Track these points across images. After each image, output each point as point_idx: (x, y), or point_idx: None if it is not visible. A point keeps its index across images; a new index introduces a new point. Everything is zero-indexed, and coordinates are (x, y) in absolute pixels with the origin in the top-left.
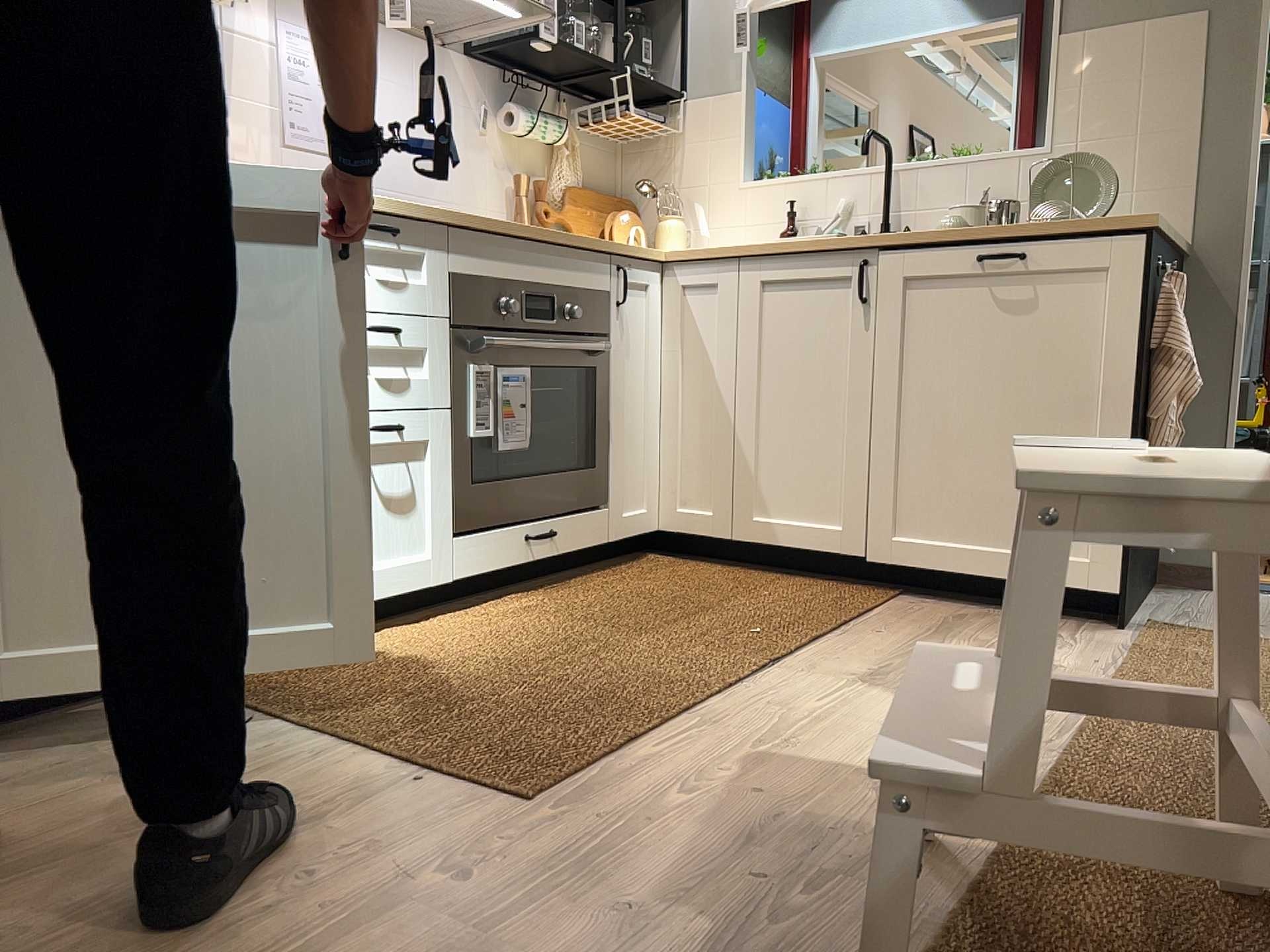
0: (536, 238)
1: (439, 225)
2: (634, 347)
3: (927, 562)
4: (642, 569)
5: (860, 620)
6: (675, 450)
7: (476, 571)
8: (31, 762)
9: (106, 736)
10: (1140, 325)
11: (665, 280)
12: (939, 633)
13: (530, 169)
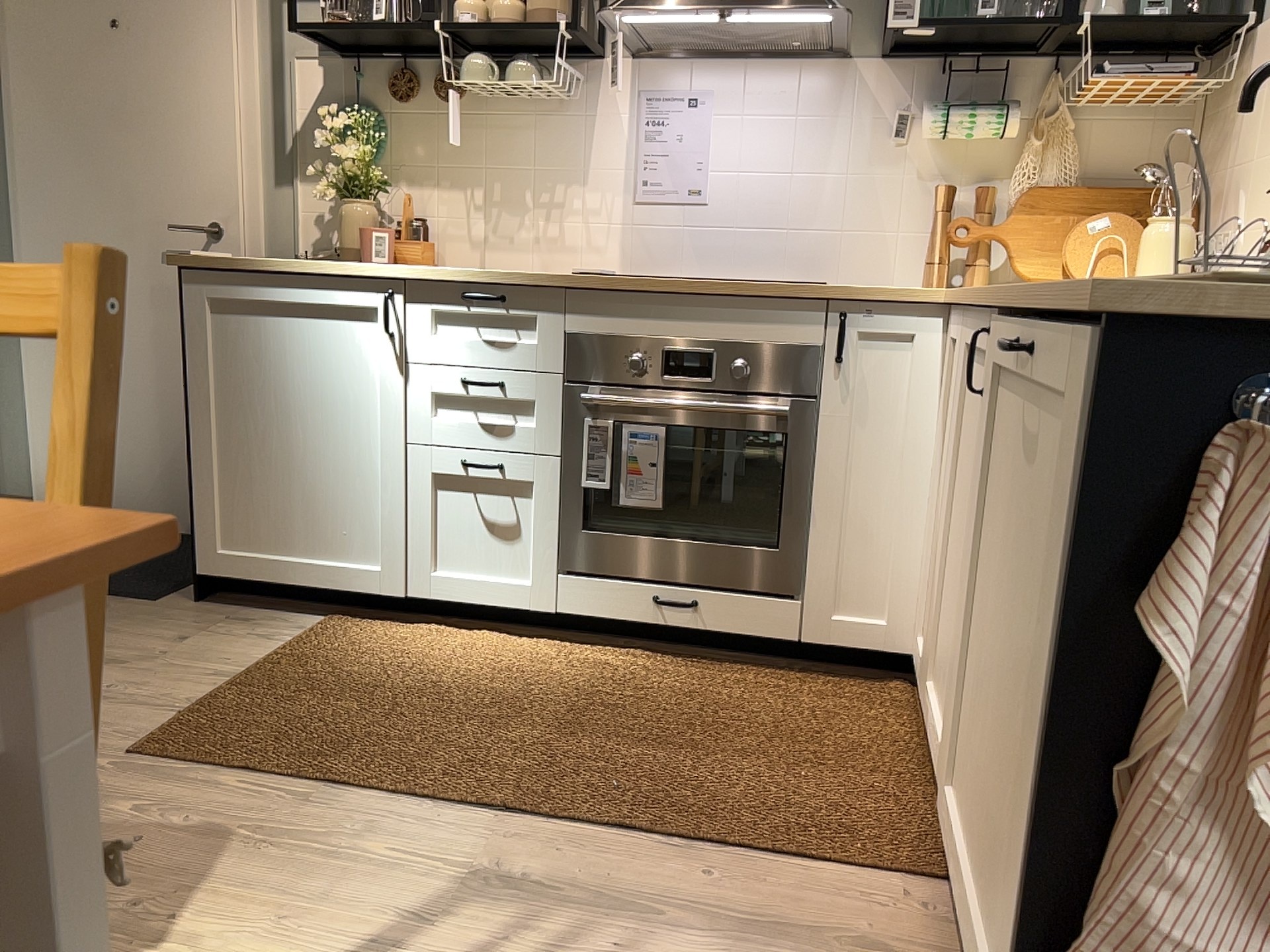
0: (684, 294)
1: (551, 291)
2: (874, 419)
3: (950, 852)
4: (841, 689)
5: (733, 852)
6: (925, 559)
7: (586, 612)
8: (208, 615)
9: (248, 618)
10: (1079, 557)
11: (946, 333)
12: (741, 929)
13: (978, 175)
